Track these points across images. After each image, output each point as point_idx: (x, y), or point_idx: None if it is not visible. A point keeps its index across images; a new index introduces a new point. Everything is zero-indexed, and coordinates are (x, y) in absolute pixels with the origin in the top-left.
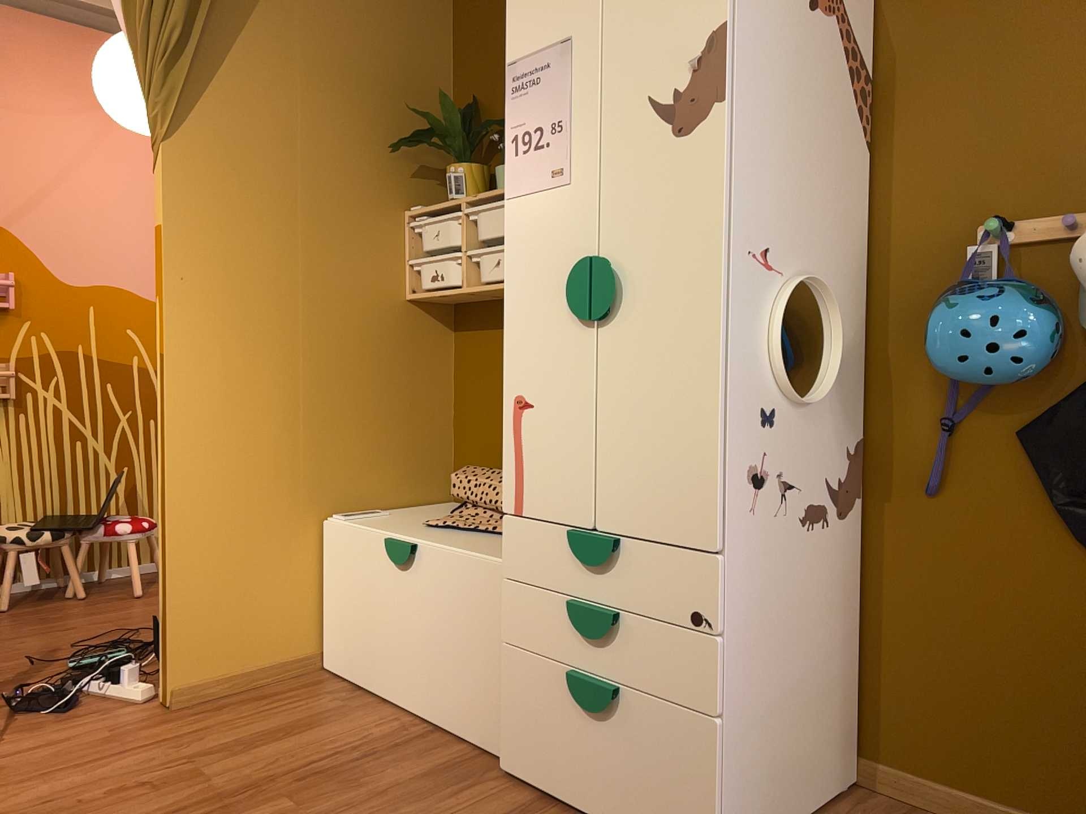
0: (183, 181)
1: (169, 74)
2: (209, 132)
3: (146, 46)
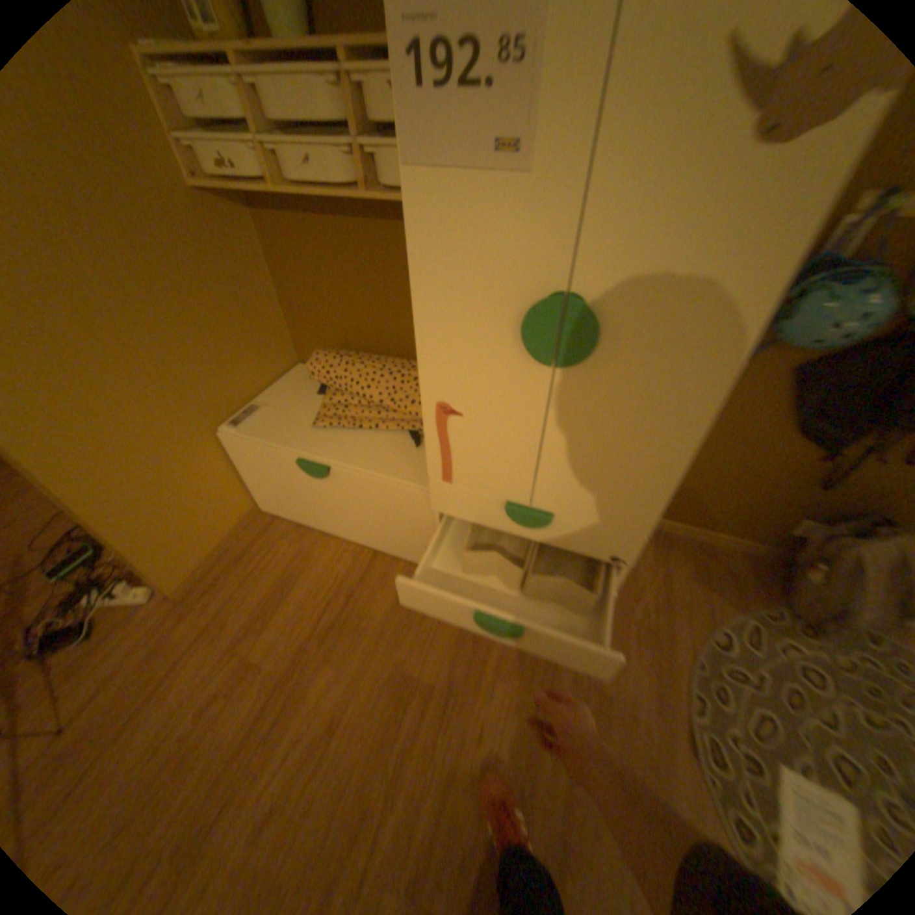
0: None
1: None
2: None
3: None
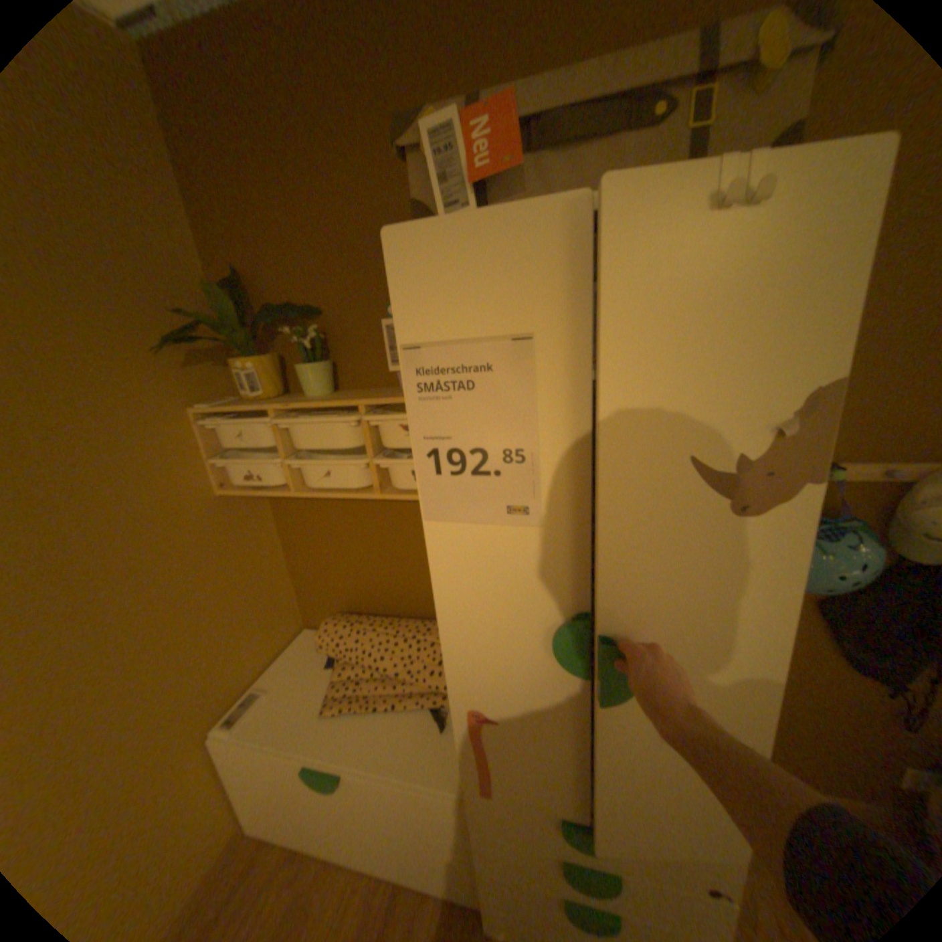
0: None
1: None
2: None
3: None
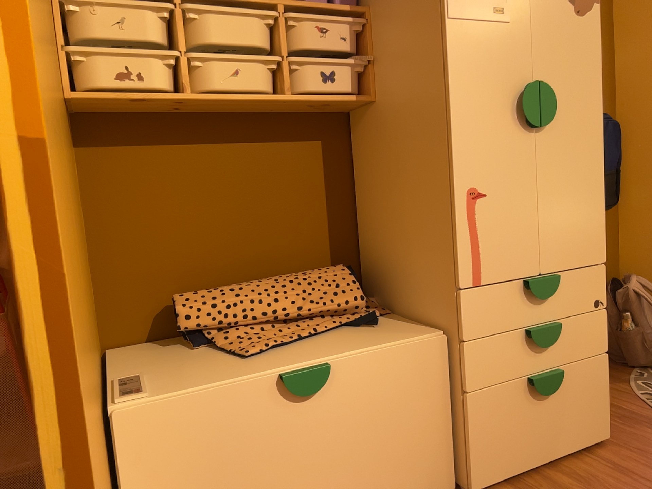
0: None
1: None
2: None
3: None
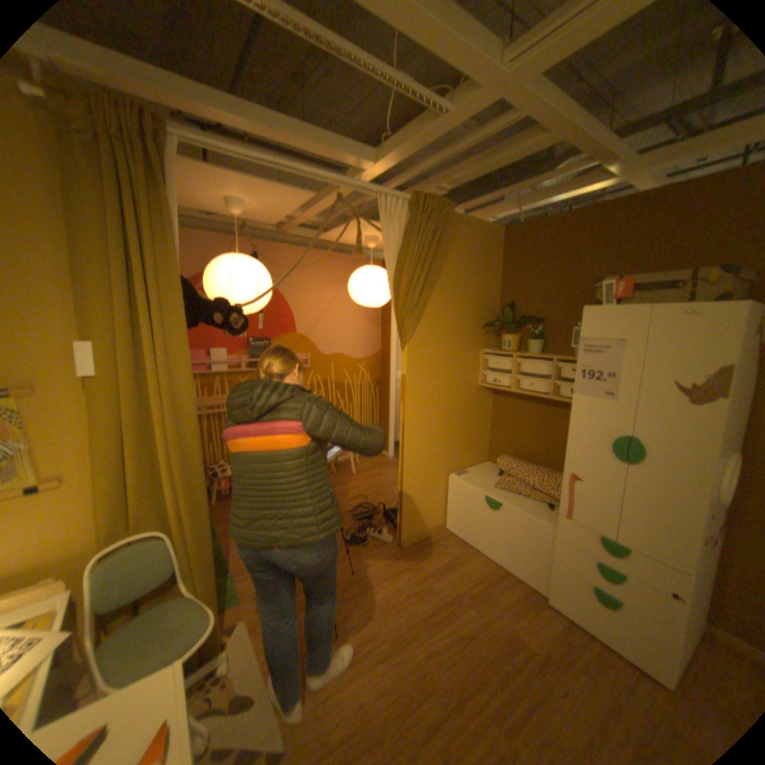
0: (411, 357)
1: (409, 316)
2: (419, 336)
3: (401, 306)
